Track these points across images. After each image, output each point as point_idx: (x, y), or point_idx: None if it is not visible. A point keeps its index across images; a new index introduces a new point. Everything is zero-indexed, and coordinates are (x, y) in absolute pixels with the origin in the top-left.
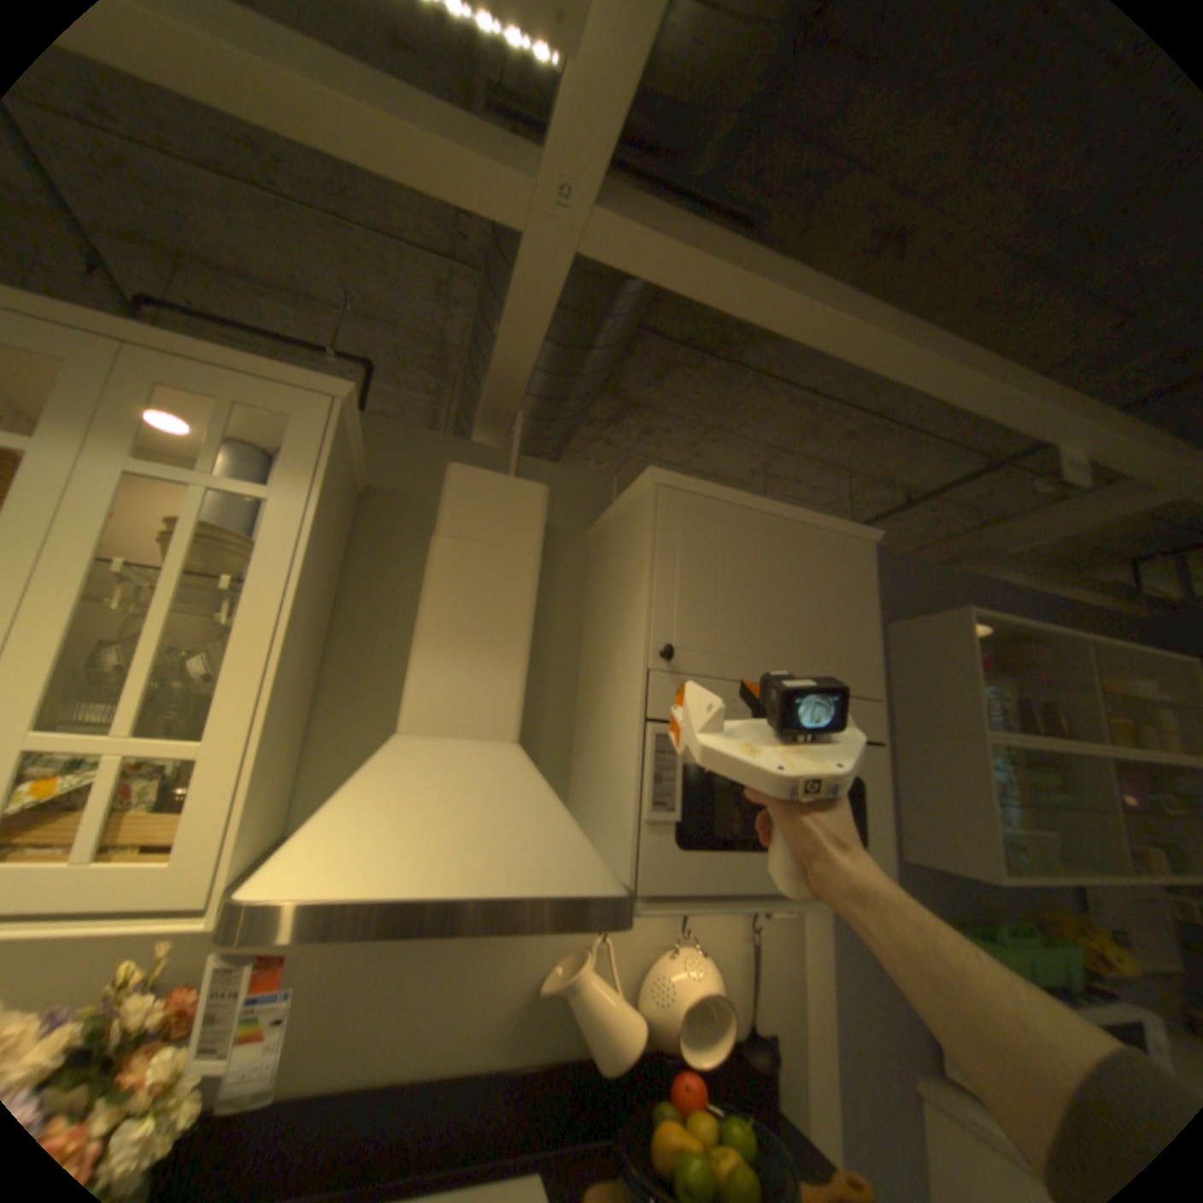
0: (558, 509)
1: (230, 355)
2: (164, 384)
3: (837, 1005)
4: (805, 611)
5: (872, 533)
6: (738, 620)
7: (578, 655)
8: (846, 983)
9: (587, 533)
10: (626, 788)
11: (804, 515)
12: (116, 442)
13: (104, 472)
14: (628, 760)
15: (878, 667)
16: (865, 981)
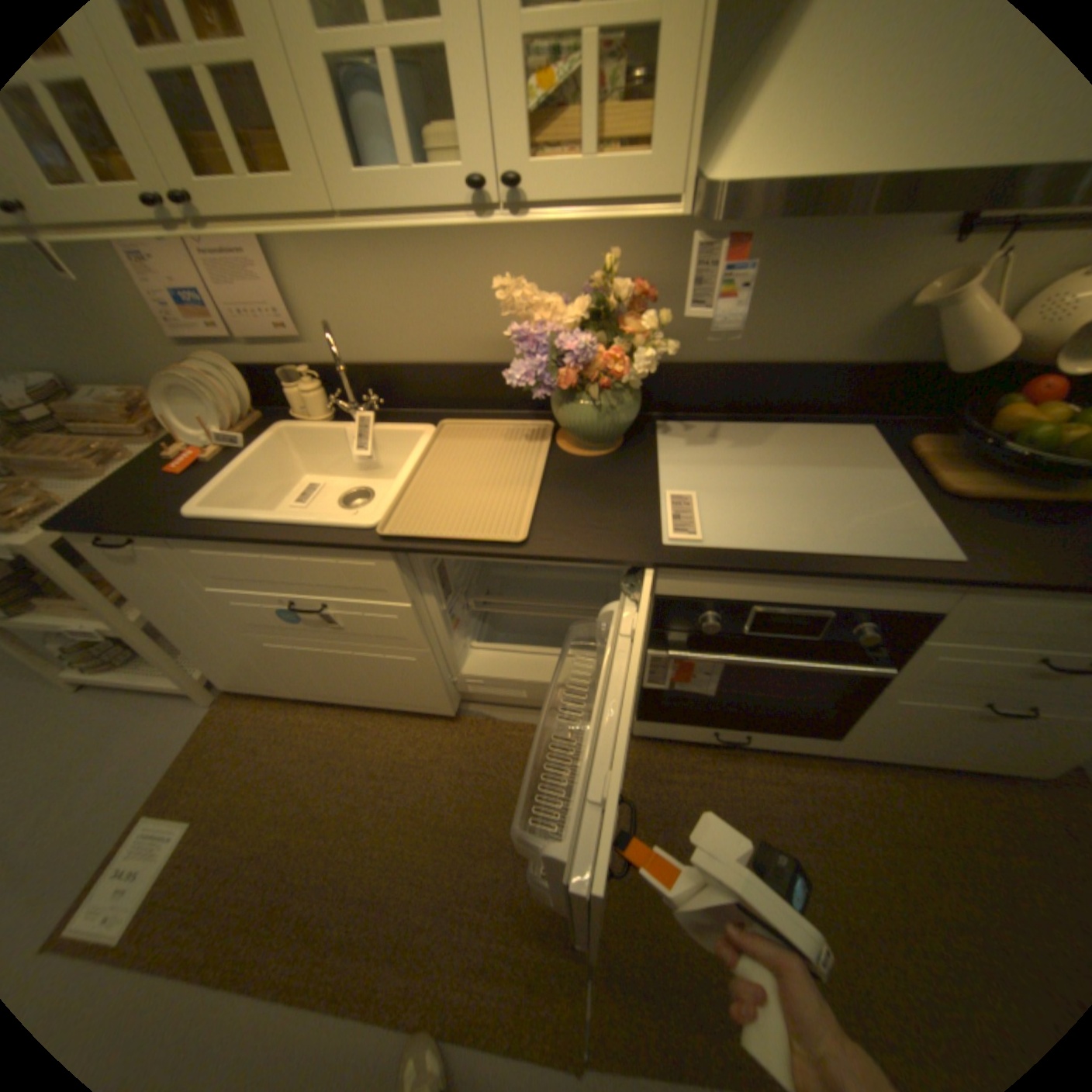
0: None
1: None
2: None
3: None
4: None
5: None
6: None
7: None
8: None
9: None
10: None
11: None
12: None
13: None
14: None
15: None
16: None
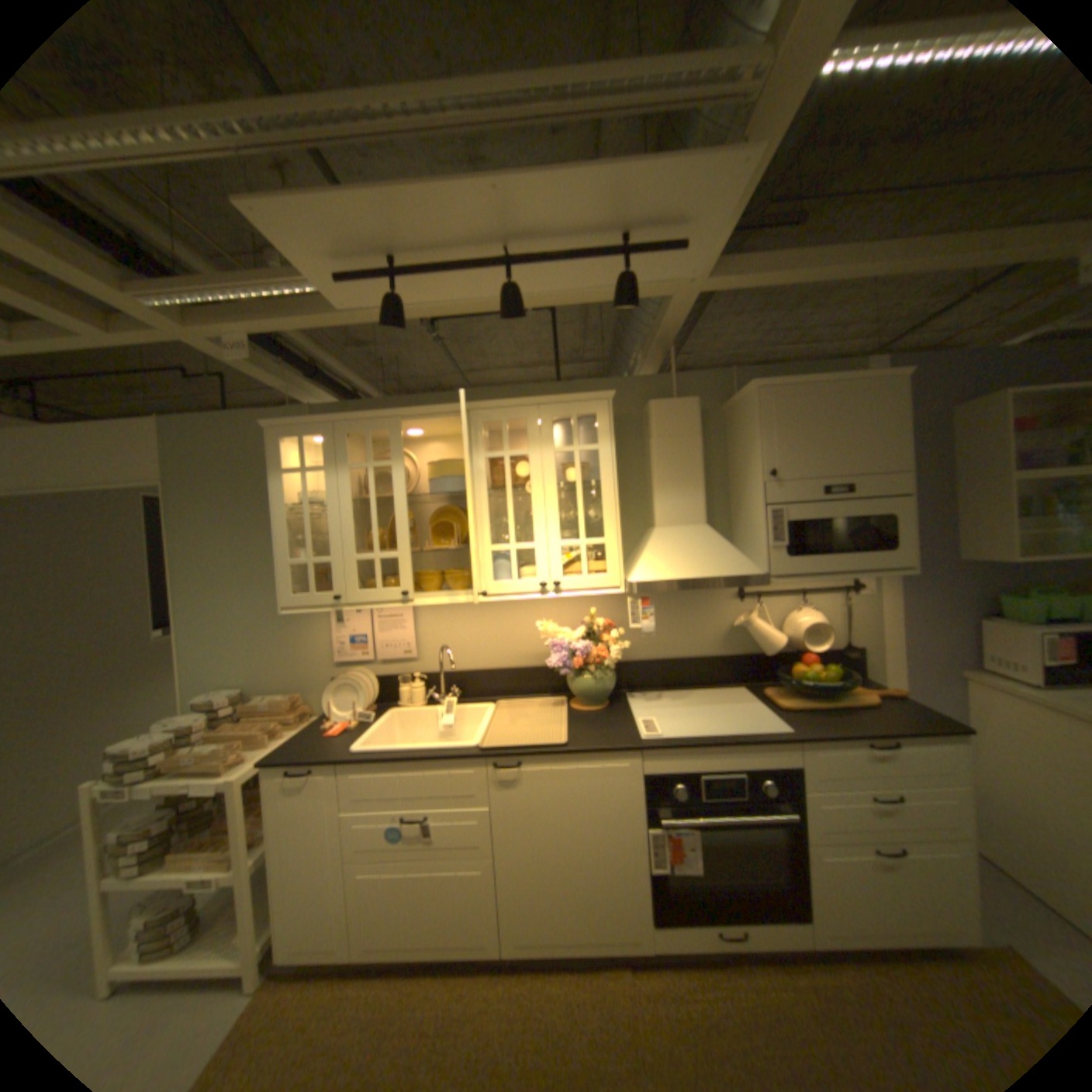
0: (702, 398)
1: (570, 398)
2: (554, 418)
3: (905, 635)
4: (855, 433)
5: (905, 371)
6: (812, 448)
7: (727, 477)
8: (912, 625)
9: (721, 408)
10: (761, 536)
11: (852, 376)
12: (548, 445)
13: (549, 457)
14: (760, 524)
15: (908, 453)
16: (927, 624)
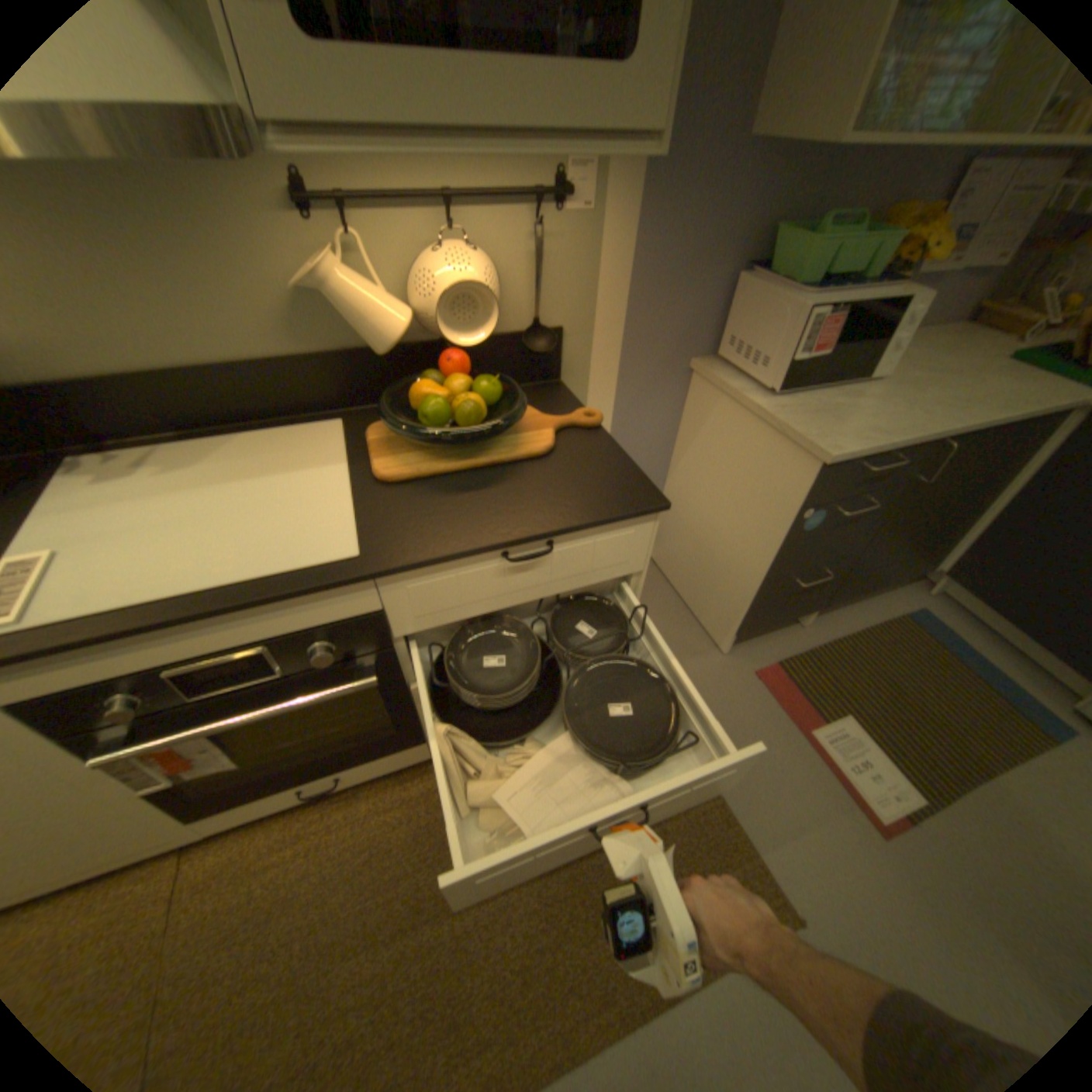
0: None
1: None
2: None
3: (628, 299)
4: None
5: None
6: None
7: None
8: (642, 278)
9: None
10: None
11: None
12: None
13: None
14: None
15: None
16: (663, 277)
